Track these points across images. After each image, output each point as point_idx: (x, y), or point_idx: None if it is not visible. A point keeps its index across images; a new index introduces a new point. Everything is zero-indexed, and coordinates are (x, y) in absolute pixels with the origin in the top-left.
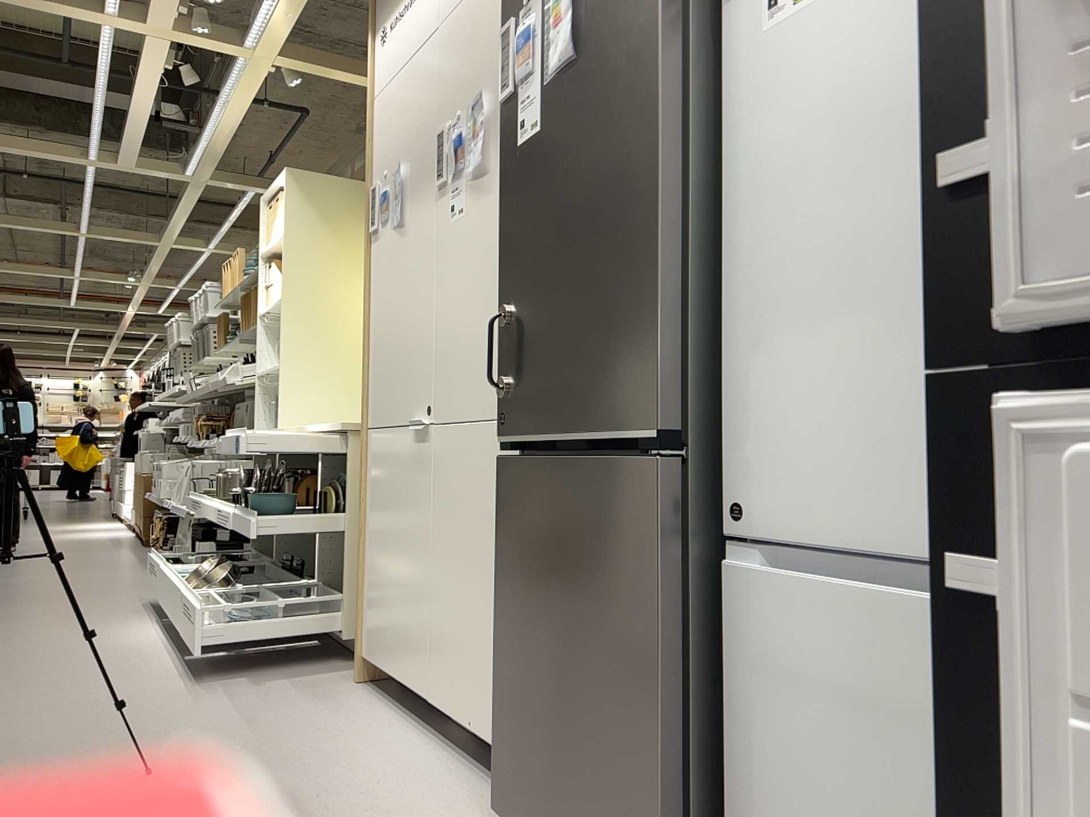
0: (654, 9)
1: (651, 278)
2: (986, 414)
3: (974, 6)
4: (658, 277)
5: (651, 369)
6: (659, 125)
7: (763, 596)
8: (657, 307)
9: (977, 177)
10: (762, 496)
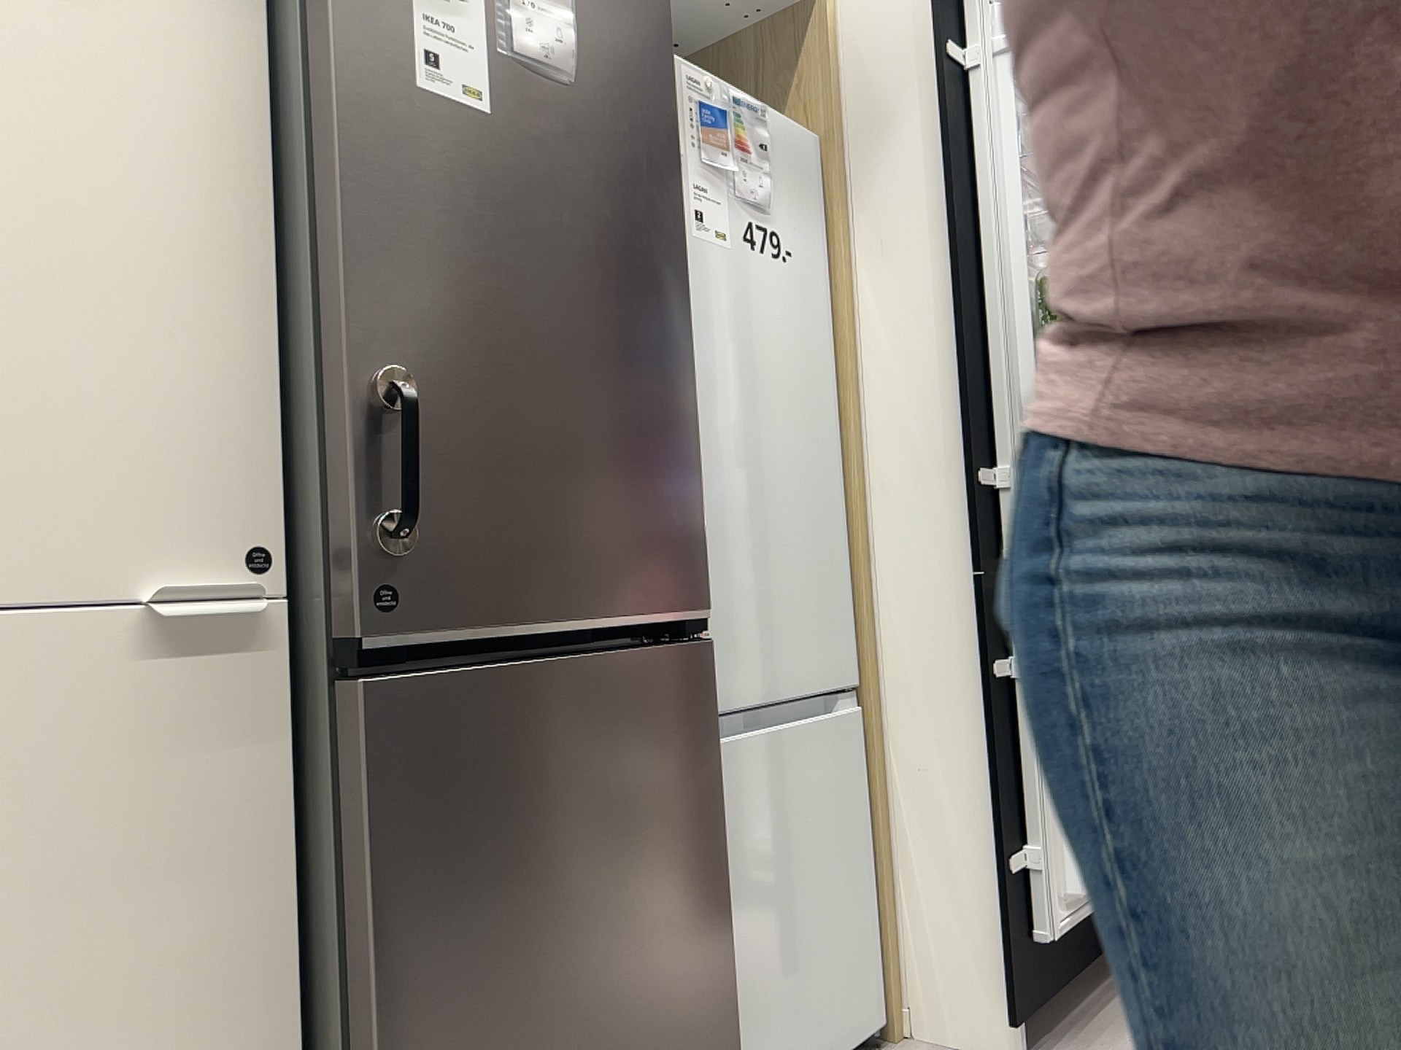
0: (672, 141)
1: (689, 437)
2: (992, 589)
3: (978, 400)
4: (695, 438)
5: (694, 539)
6: (686, 273)
7: (720, 762)
8: (697, 472)
9: (985, 479)
10: (713, 668)
